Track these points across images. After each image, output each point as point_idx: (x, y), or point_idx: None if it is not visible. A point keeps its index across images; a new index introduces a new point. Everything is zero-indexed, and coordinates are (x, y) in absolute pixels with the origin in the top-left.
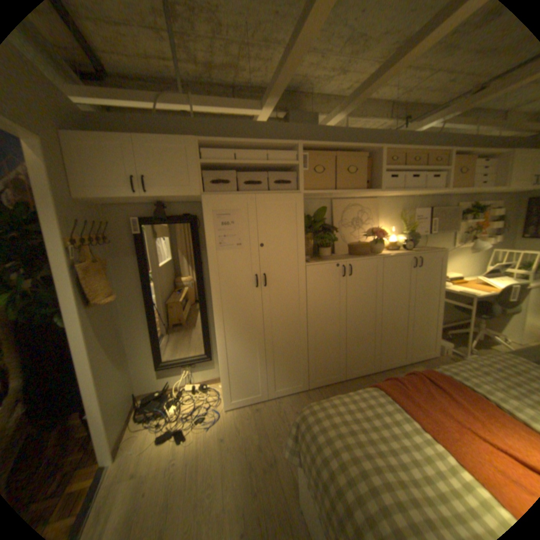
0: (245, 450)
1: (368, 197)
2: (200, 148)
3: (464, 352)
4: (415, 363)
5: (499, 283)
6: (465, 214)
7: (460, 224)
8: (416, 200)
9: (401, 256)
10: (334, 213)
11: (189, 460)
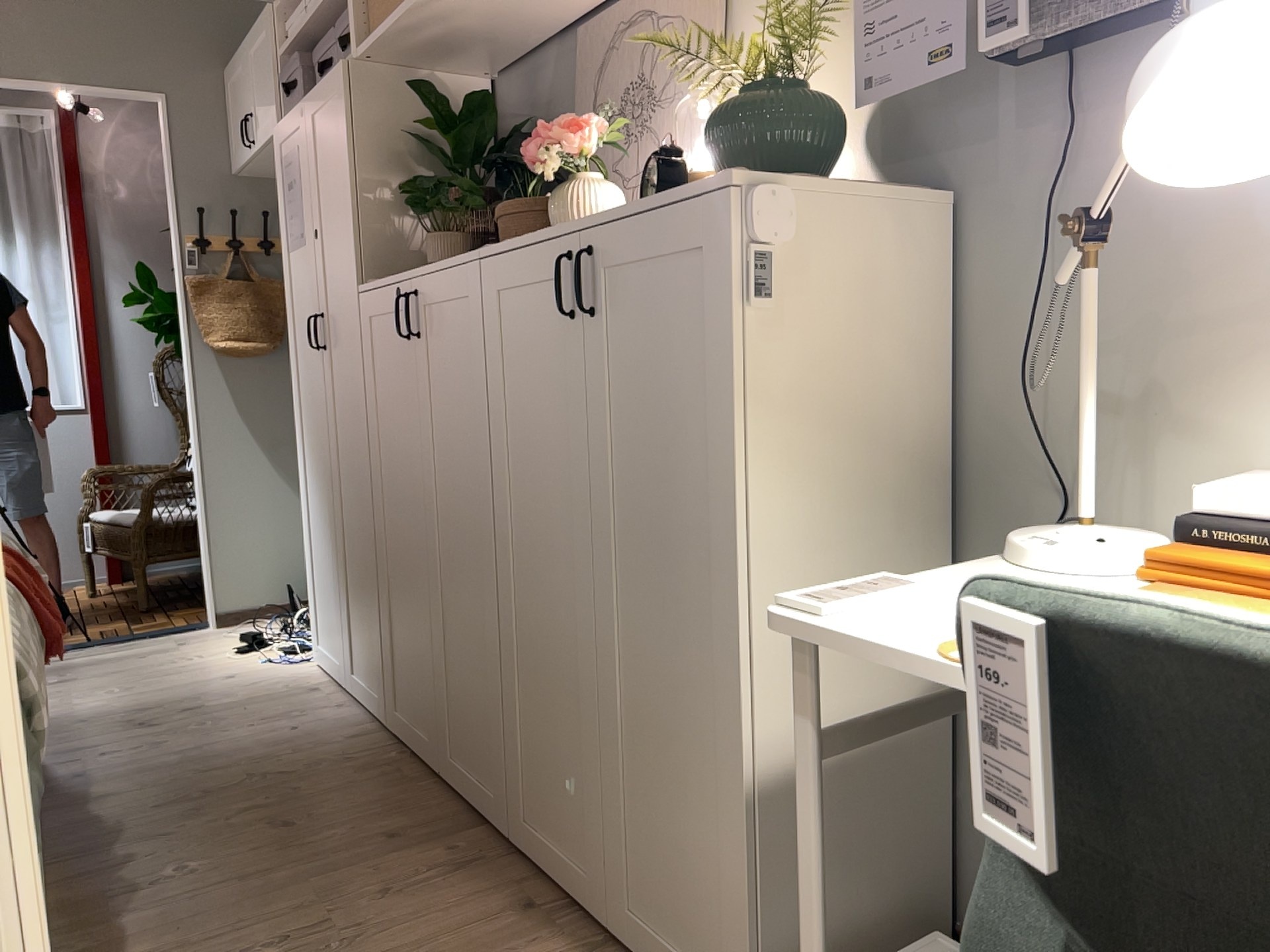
0: (193, 698)
1: None
2: (287, 22)
3: None
4: None
5: None
6: None
7: None
8: None
9: (524, 250)
10: (579, 86)
11: (192, 666)
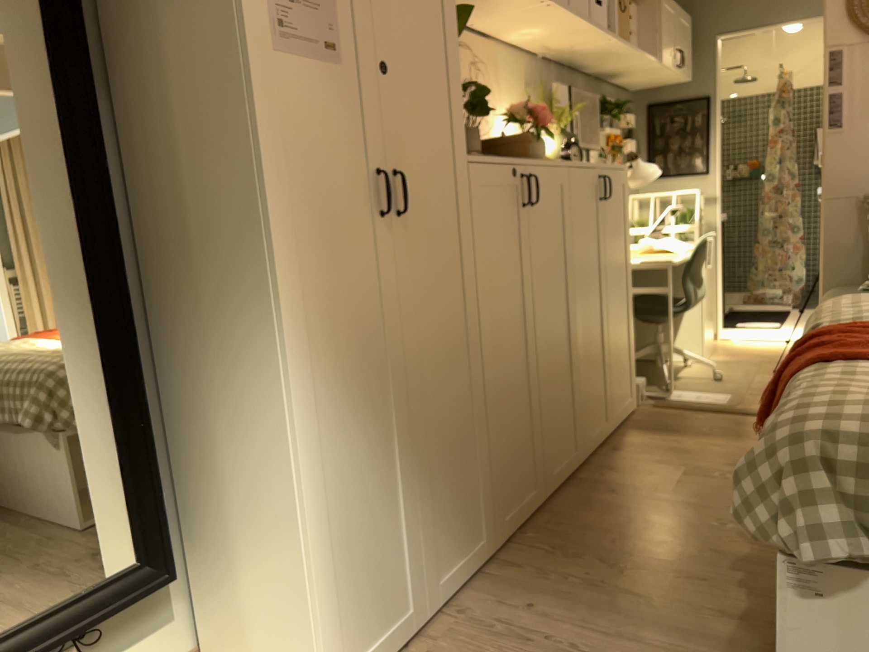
0: None
1: (478, 33)
2: None
3: (656, 391)
4: (618, 430)
5: (673, 244)
6: (600, 115)
7: (600, 132)
8: (544, 64)
9: (587, 168)
10: None
11: None
